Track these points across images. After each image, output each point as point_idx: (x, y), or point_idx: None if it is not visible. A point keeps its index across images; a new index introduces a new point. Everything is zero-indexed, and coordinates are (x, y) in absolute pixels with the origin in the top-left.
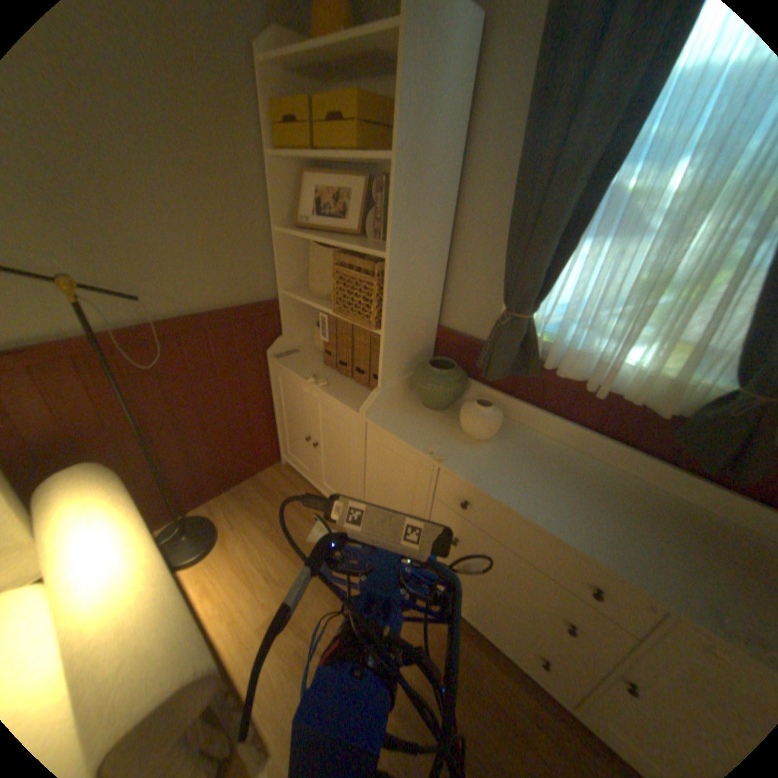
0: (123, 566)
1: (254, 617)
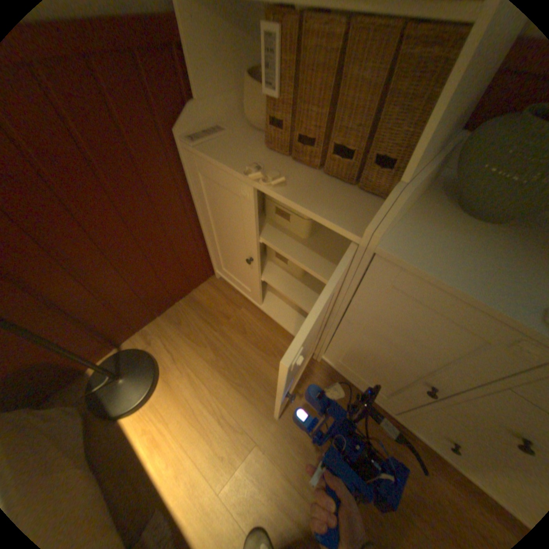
0: None
1: (215, 476)
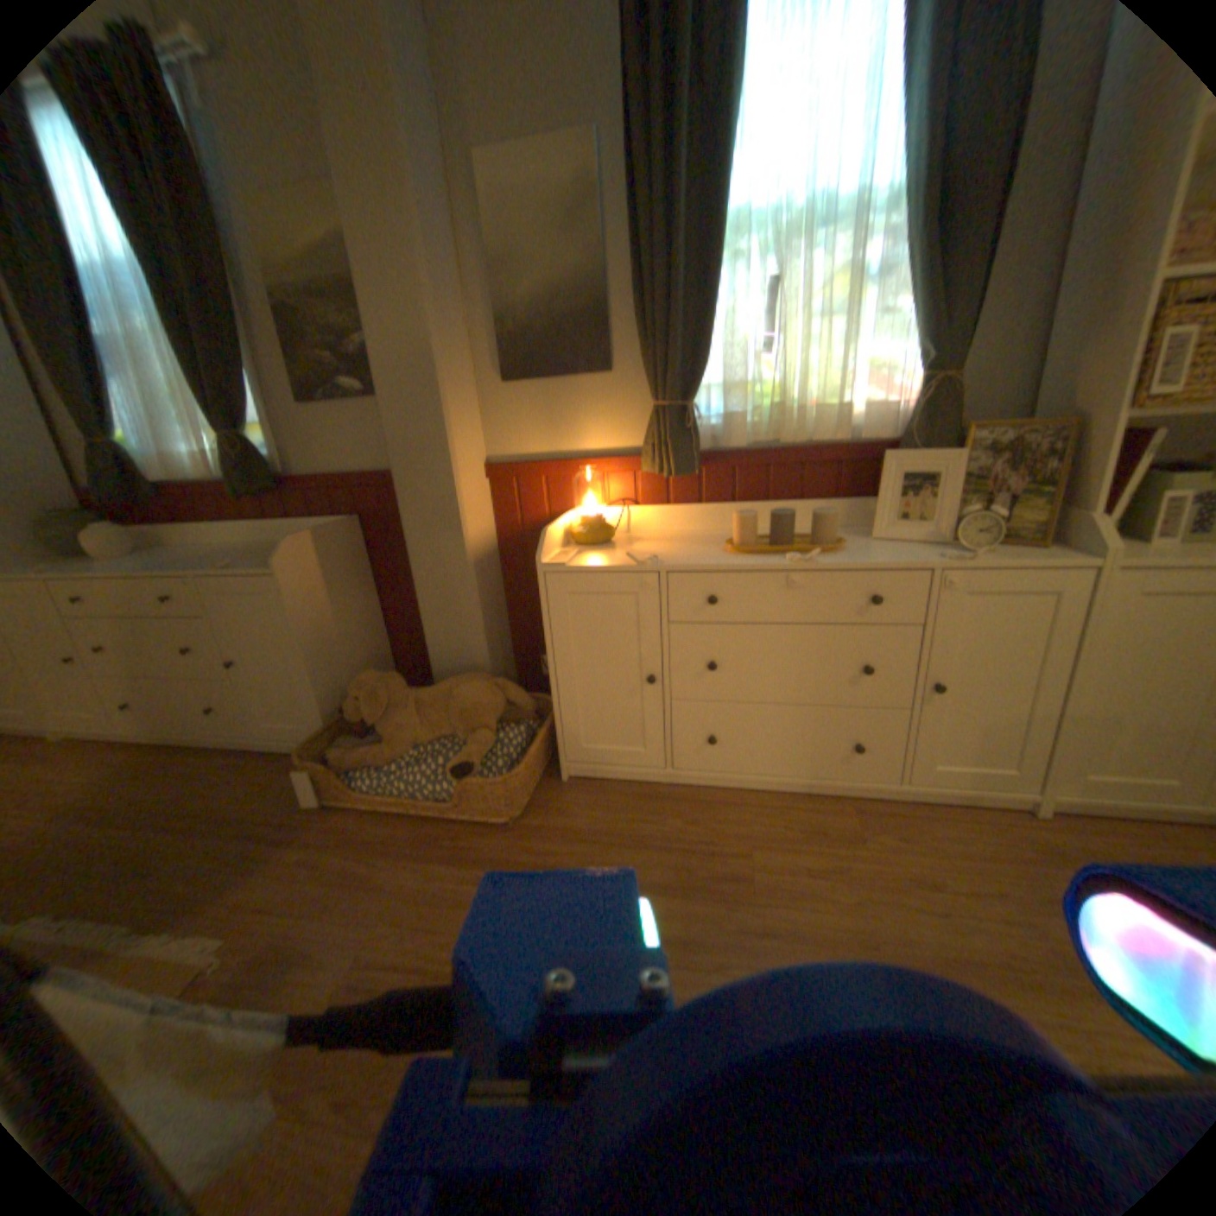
0: None
1: None
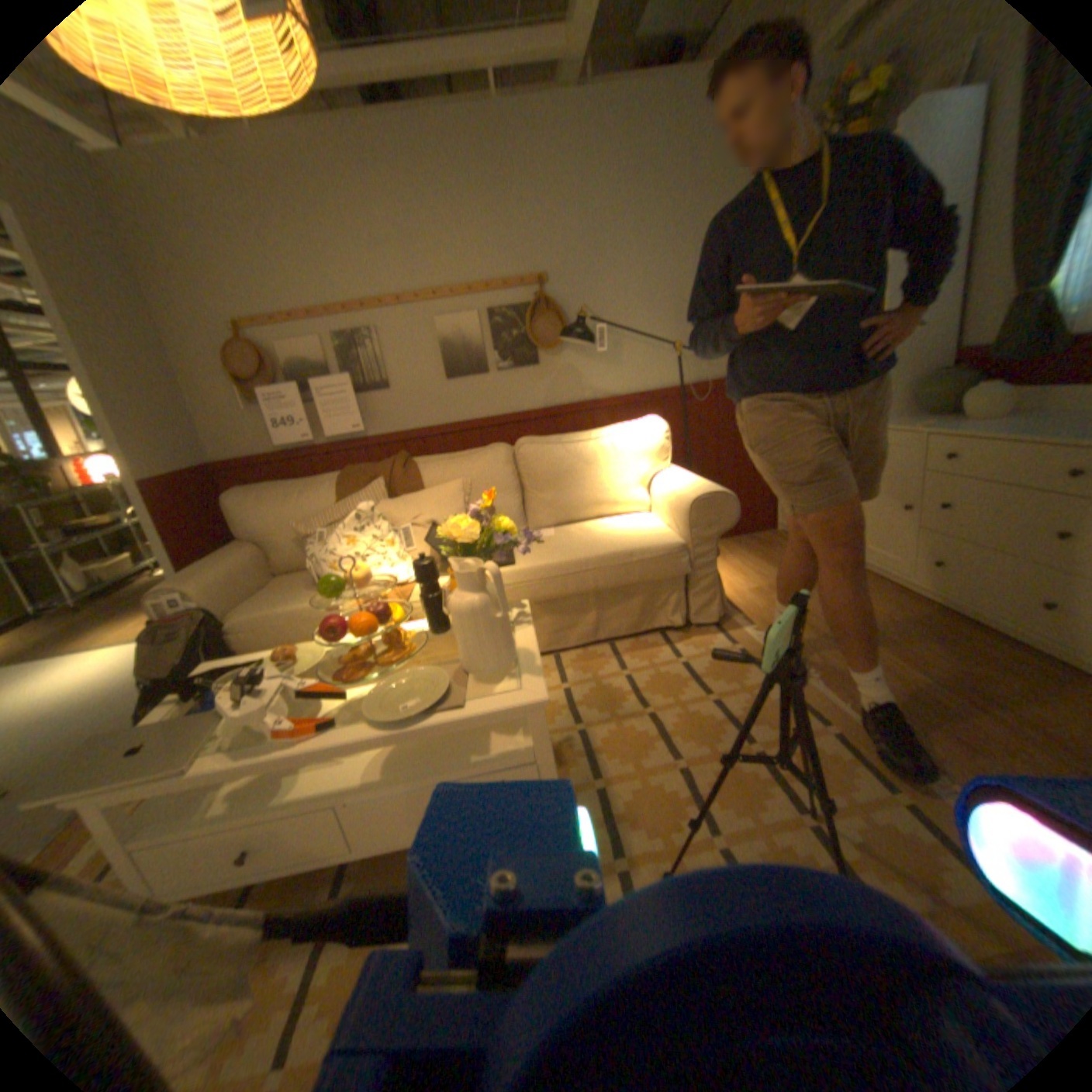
0: (689, 475)
1: (746, 585)
